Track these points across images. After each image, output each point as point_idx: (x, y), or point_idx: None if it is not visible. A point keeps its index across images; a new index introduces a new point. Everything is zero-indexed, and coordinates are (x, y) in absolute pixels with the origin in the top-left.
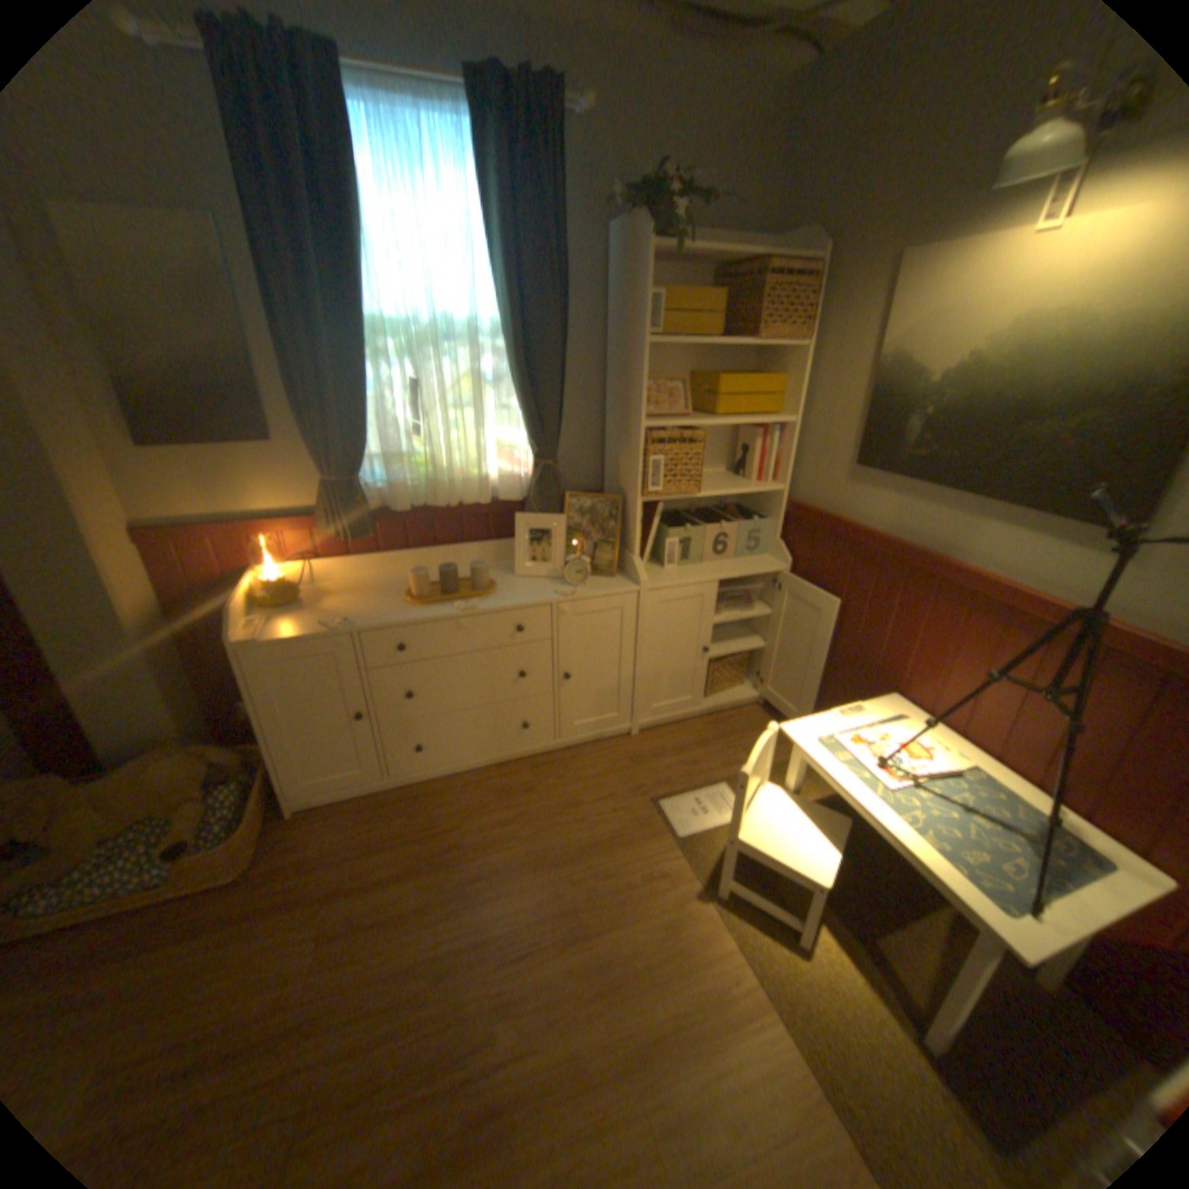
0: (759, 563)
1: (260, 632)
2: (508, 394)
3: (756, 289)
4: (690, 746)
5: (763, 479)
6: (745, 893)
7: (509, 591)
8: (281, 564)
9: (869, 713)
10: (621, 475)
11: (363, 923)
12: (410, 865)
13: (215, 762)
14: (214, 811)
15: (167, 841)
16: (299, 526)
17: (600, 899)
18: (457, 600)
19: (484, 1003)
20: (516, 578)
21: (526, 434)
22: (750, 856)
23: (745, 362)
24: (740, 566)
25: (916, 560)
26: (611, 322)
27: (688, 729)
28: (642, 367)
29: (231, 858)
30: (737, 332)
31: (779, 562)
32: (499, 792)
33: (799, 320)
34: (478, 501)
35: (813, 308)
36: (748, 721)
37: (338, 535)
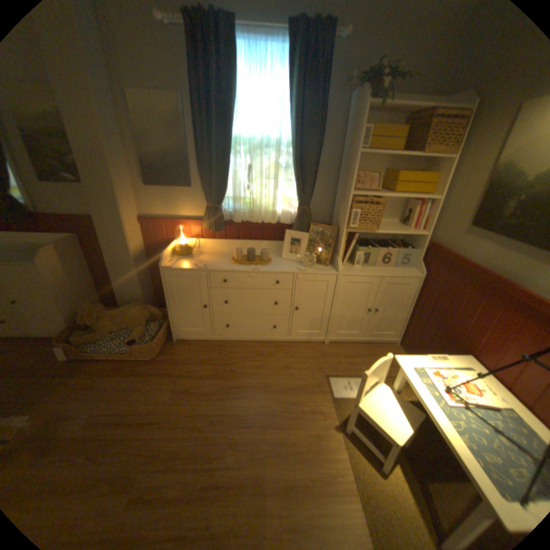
0: (407, 271)
1: (173, 264)
2: (290, 174)
3: (427, 125)
4: (353, 356)
5: (417, 228)
6: (360, 434)
7: (276, 264)
8: (187, 238)
9: (451, 362)
10: (339, 217)
11: (189, 391)
12: (213, 373)
13: (152, 313)
14: (148, 331)
15: (130, 338)
16: (196, 224)
17: (288, 413)
18: (252, 265)
19: (226, 440)
20: (281, 260)
21: (297, 193)
22: (363, 416)
23: (418, 165)
24: (396, 271)
25: (498, 283)
26: (346, 142)
27: (354, 348)
28: (355, 164)
29: (149, 351)
30: (413, 149)
31: (419, 272)
32: (257, 354)
33: (452, 143)
34: (270, 222)
35: (461, 136)
36: (387, 351)
37: (210, 229)
